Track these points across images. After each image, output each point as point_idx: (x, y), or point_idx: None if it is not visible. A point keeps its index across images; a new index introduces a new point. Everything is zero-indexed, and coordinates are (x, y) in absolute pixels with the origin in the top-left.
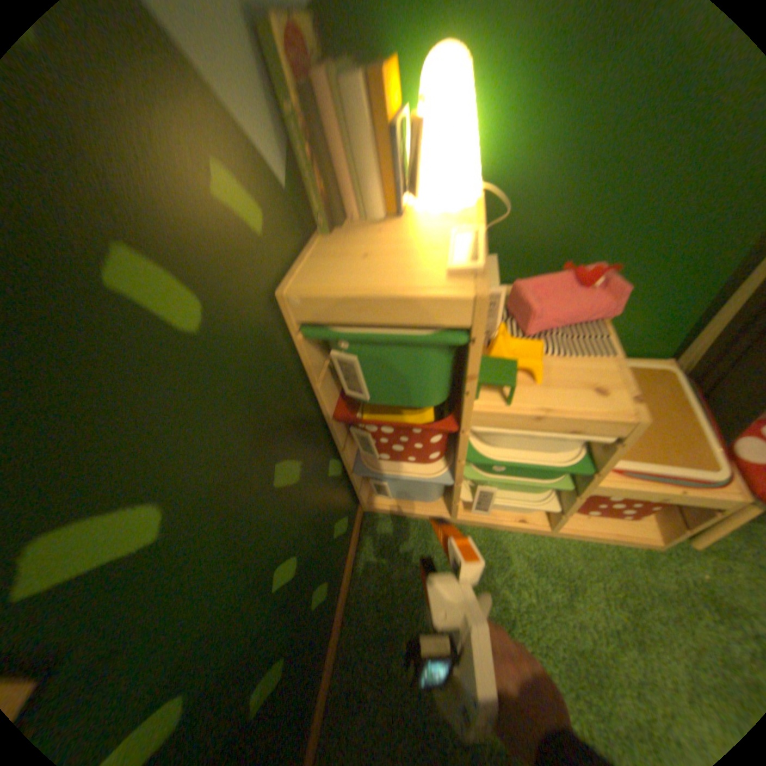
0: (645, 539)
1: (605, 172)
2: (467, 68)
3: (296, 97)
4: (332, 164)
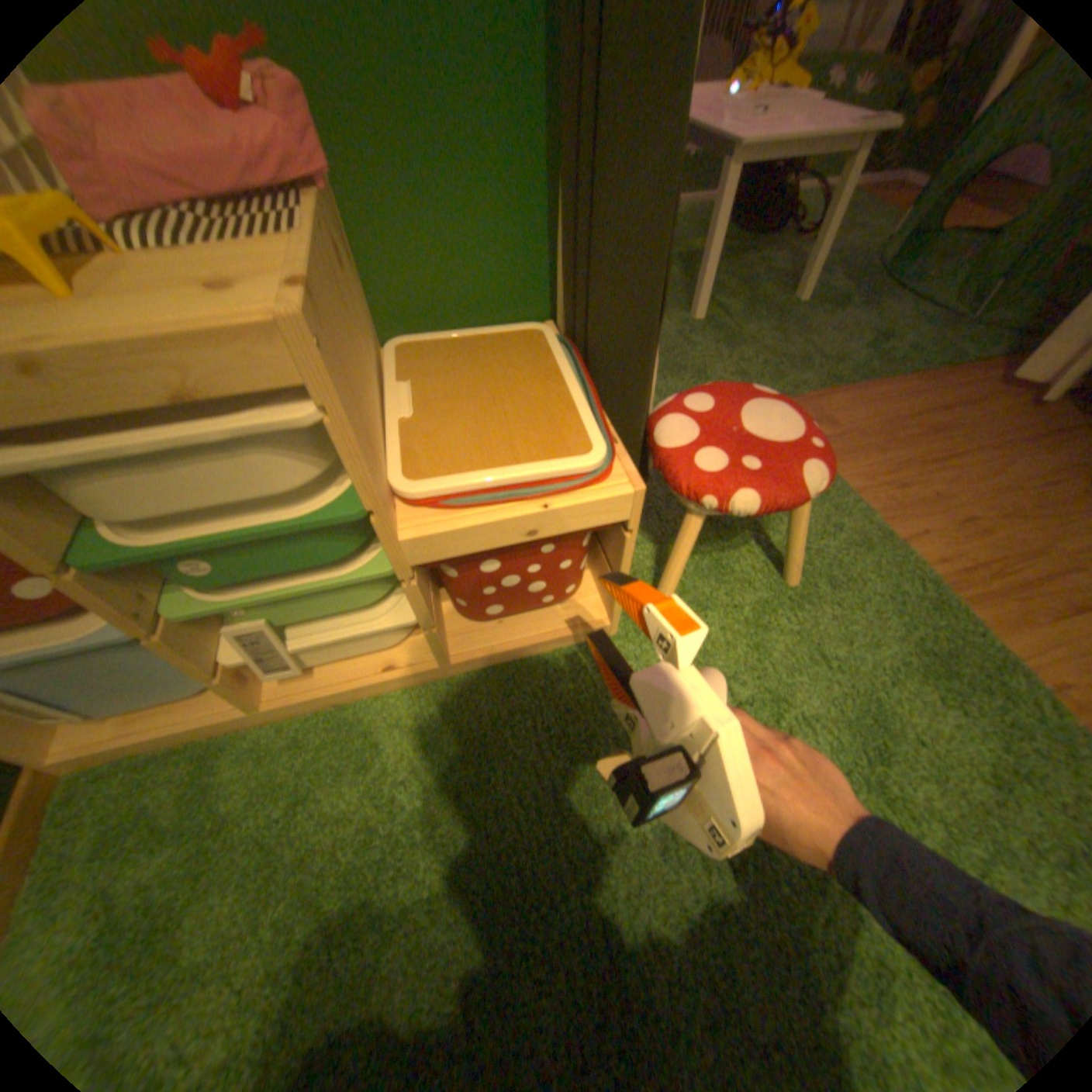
0: (585, 623)
1: None
2: None
3: None
4: None
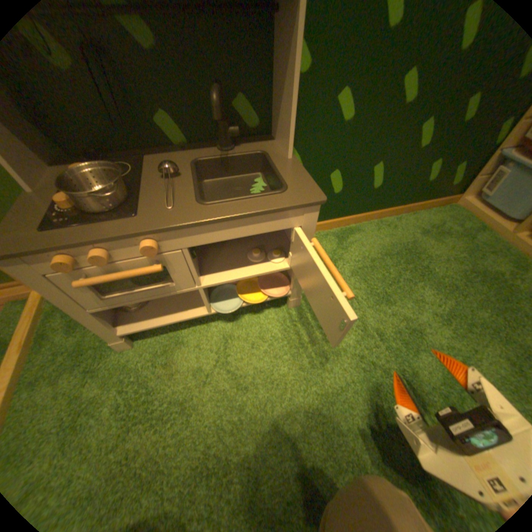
0: None
1: None
2: None
3: None
4: None
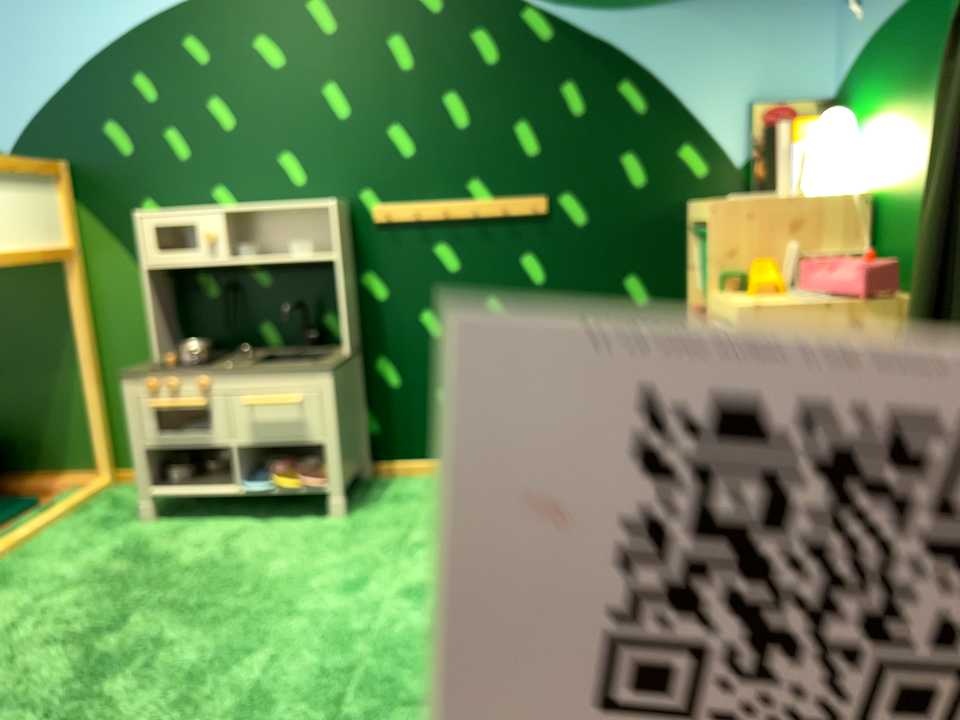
0: None
1: (926, 187)
2: (839, 120)
3: (756, 131)
4: (772, 163)
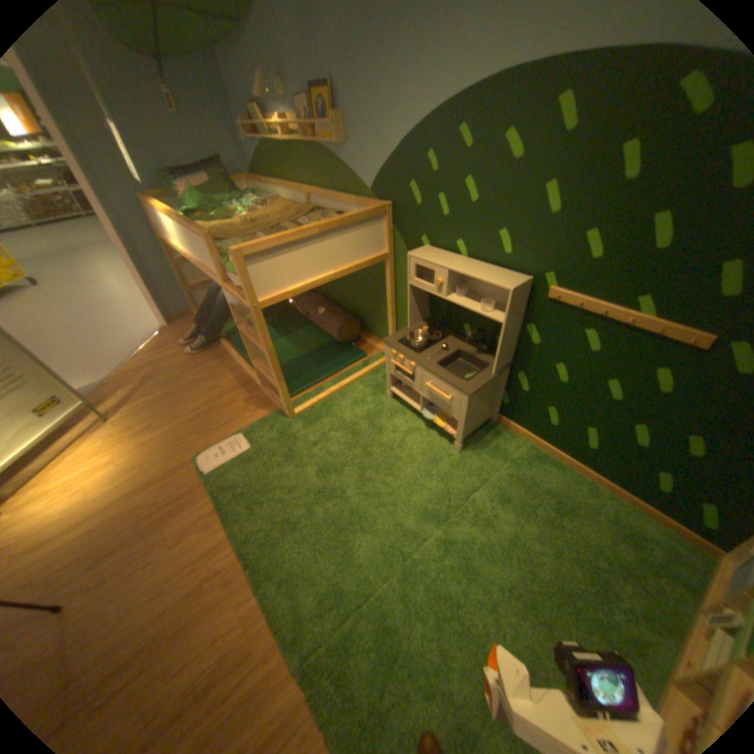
0: None
1: None
2: None
3: None
4: None
